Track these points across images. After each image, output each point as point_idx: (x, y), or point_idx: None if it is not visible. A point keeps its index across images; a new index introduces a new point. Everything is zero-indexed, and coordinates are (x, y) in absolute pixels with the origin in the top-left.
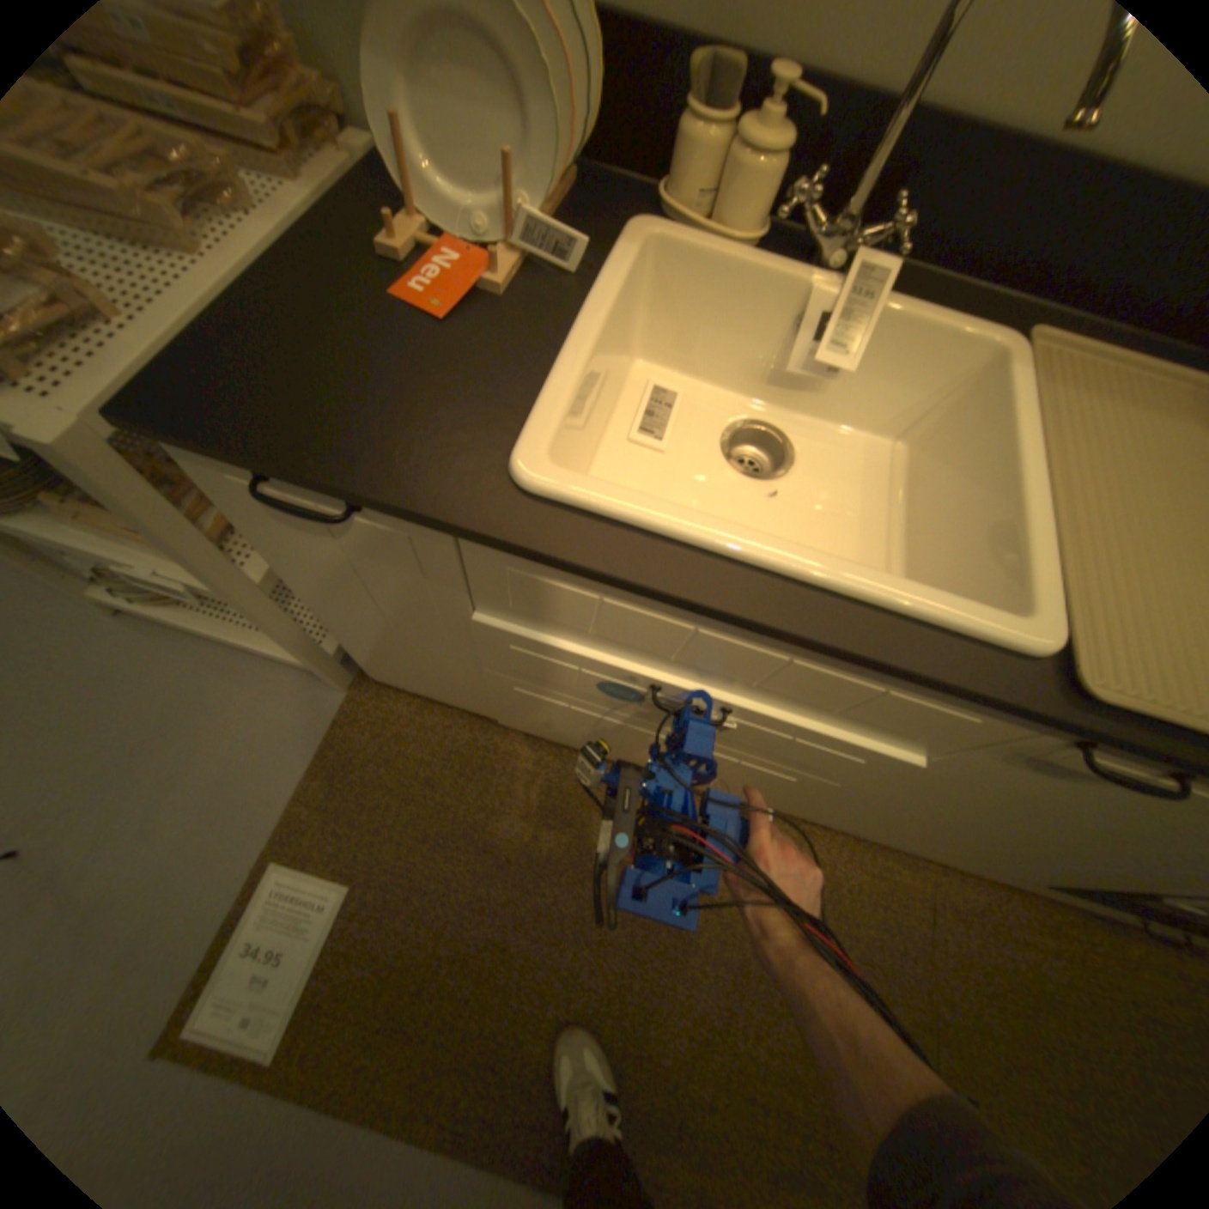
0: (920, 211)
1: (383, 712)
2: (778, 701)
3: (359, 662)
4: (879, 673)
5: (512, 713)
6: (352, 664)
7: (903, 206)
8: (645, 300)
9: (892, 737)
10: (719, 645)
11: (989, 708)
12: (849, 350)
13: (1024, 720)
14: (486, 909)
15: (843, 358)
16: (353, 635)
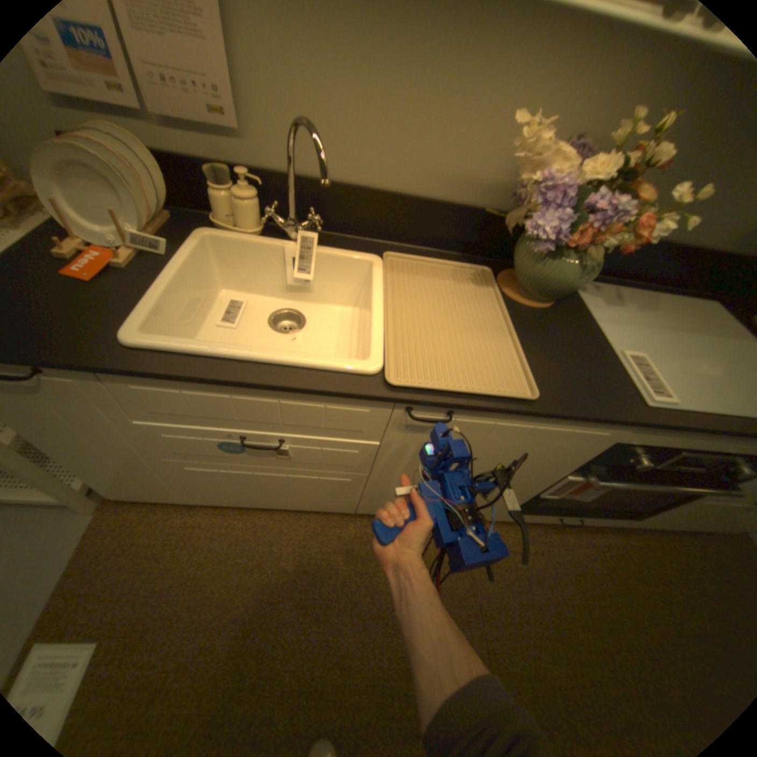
0: (327, 216)
1: (120, 521)
2: (298, 431)
3: (93, 488)
4: (312, 398)
5: (198, 495)
6: (96, 497)
7: (310, 215)
8: (215, 264)
9: (355, 436)
10: (246, 404)
11: (362, 403)
12: (307, 272)
13: (378, 404)
14: (198, 628)
15: (305, 276)
16: (78, 464)
